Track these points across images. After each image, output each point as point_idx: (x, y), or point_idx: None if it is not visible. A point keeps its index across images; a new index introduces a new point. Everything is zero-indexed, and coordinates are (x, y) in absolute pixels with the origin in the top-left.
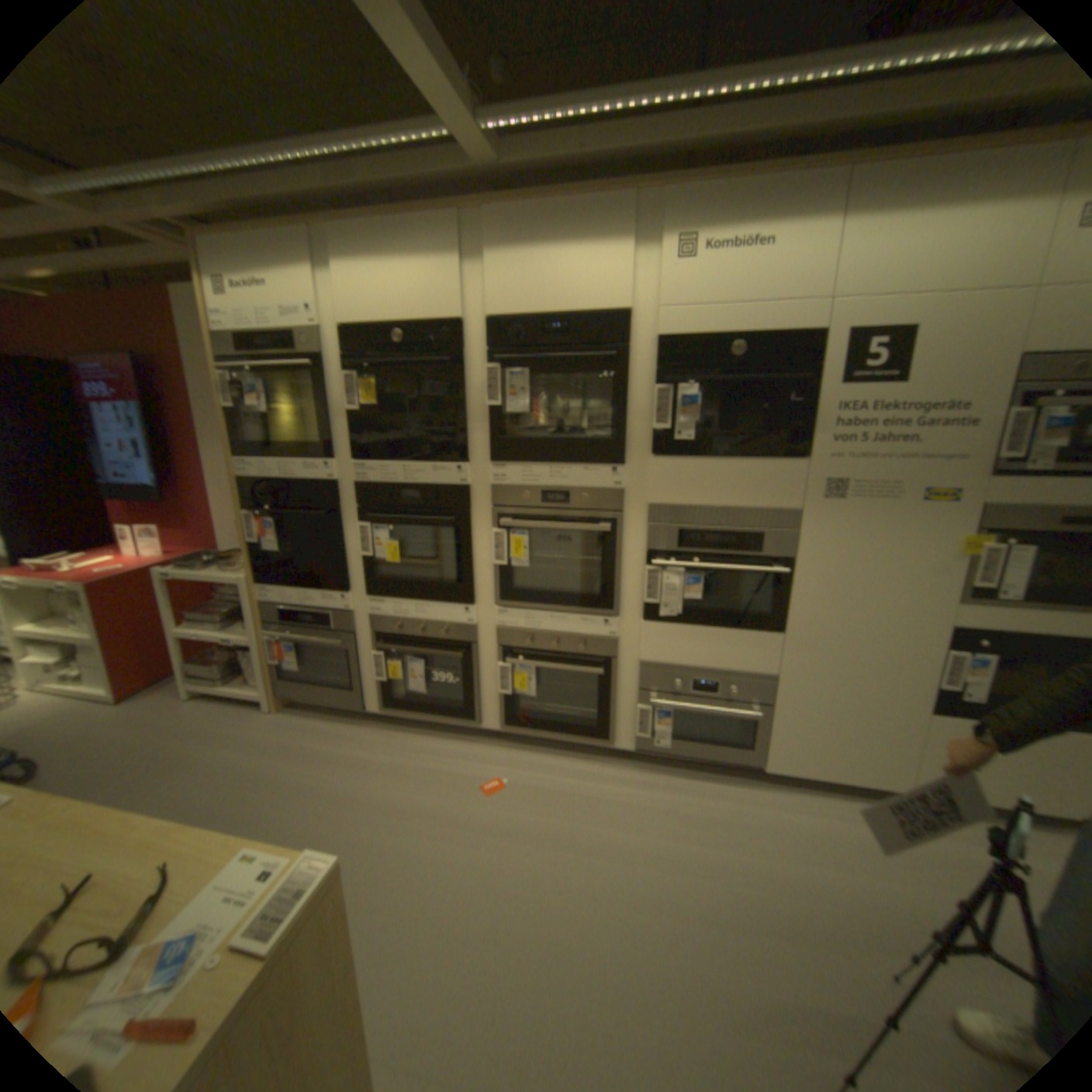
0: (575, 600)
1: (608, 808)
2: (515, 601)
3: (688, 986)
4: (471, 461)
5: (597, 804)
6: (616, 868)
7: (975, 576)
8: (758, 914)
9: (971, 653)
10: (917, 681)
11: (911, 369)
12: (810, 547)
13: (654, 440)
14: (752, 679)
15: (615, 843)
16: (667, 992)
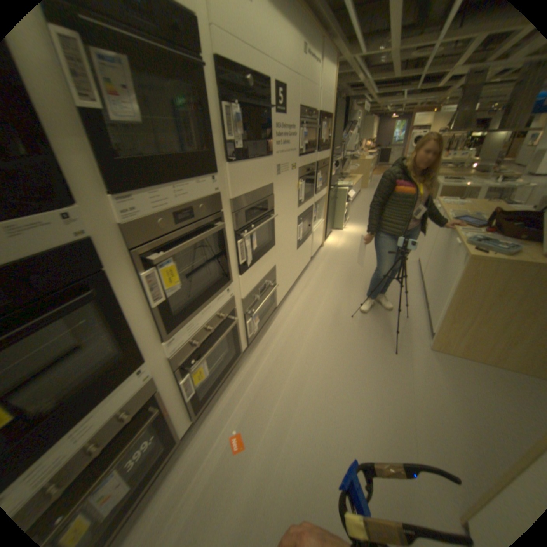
0: (212, 288)
1: (270, 374)
2: (177, 322)
3: (357, 370)
4: (77, 197)
5: (266, 378)
6: (306, 381)
7: (297, 197)
8: (329, 339)
9: (298, 224)
10: (293, 241)
11: (286, 109)
12: (275, 201)
13: (227, 149)
14: (271, 272)
15: (292, 377)
16: (360, 378)
